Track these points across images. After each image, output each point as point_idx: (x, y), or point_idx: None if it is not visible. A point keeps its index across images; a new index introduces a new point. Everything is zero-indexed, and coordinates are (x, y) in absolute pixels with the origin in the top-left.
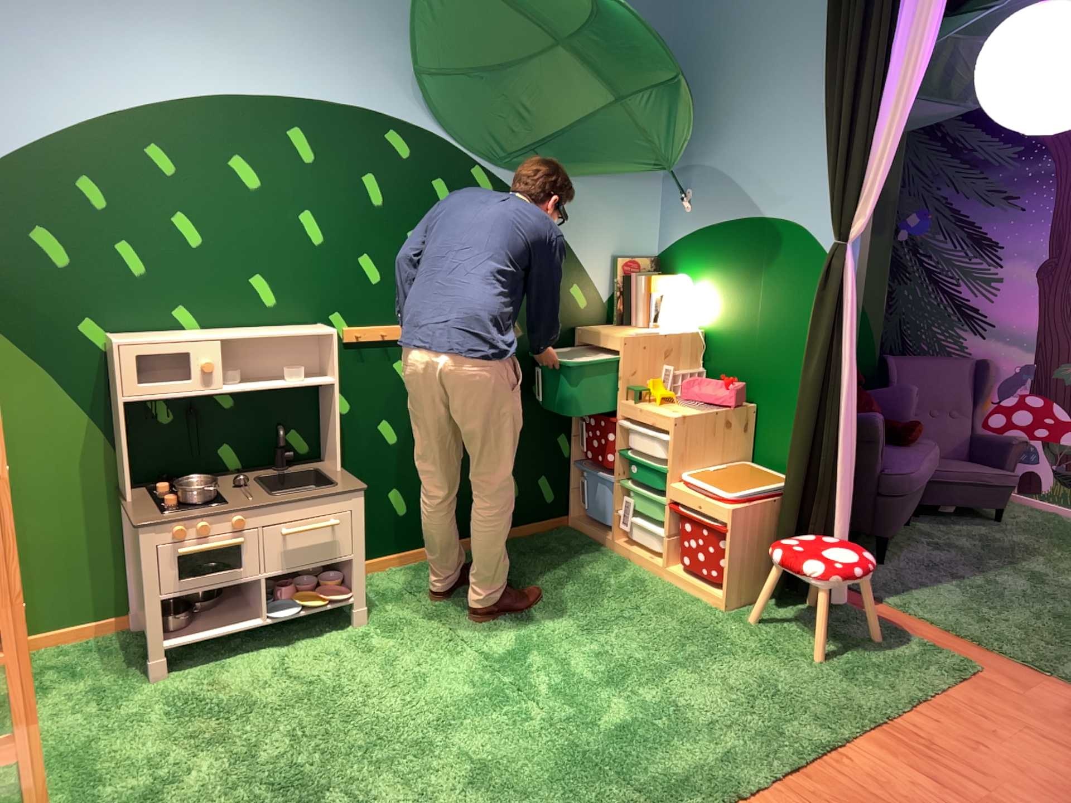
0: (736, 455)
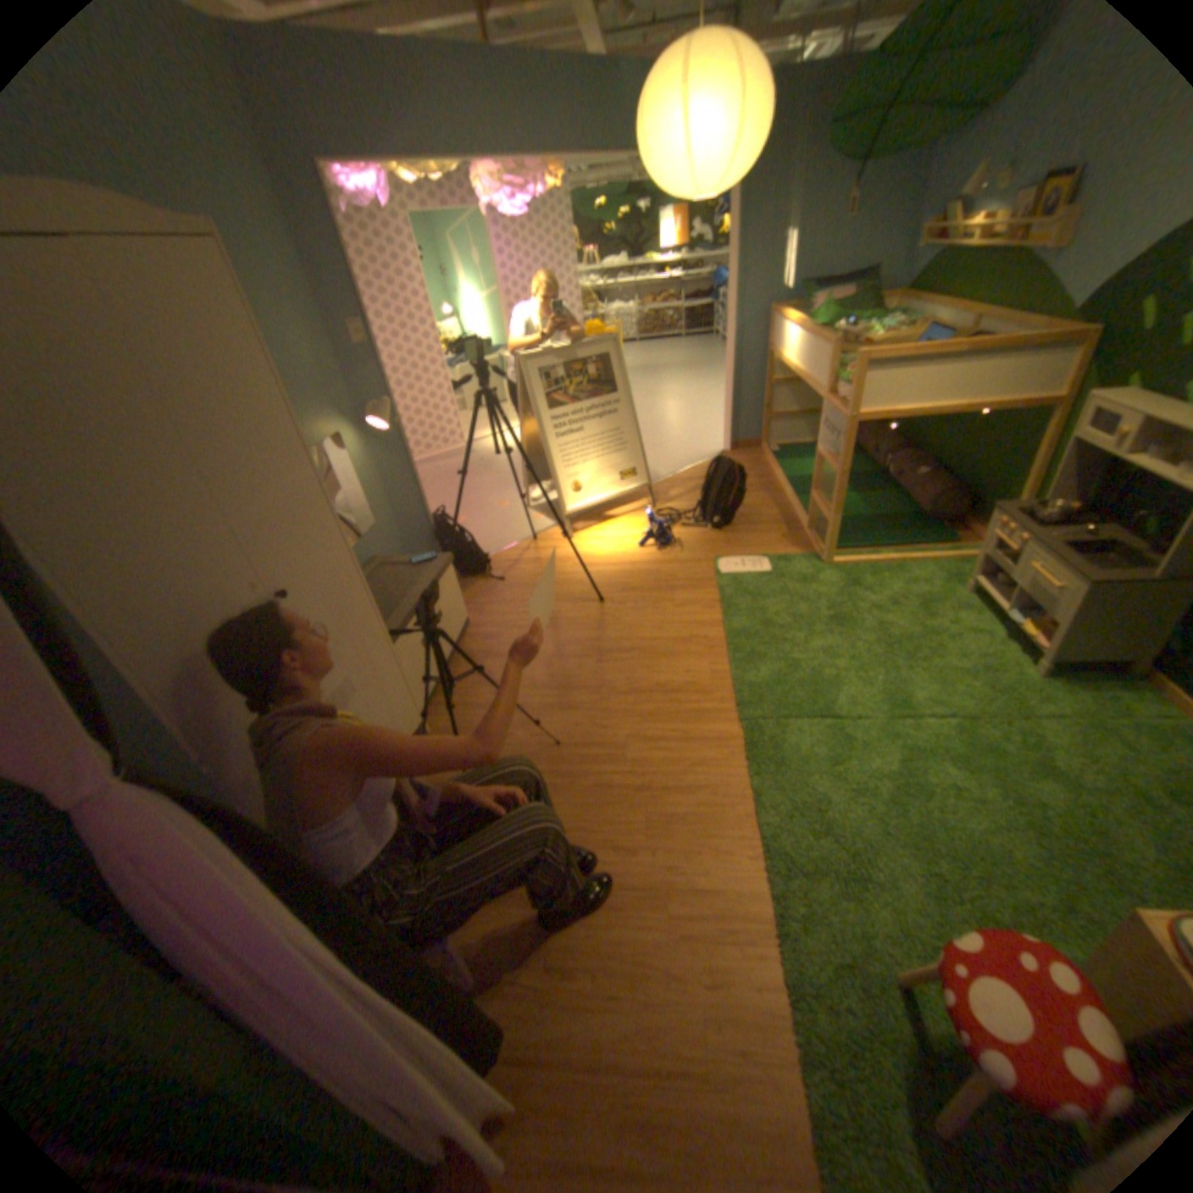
0: None
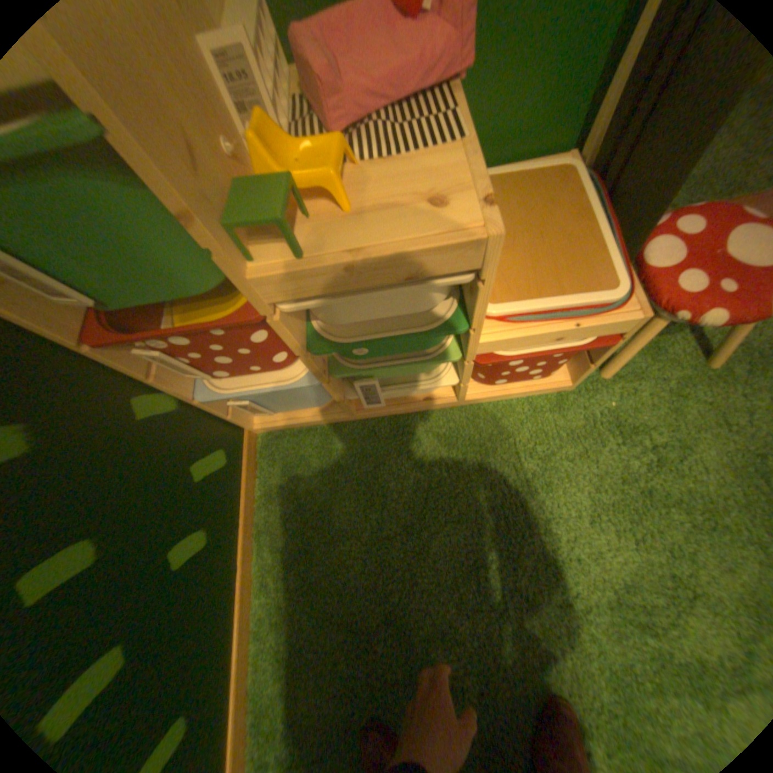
0: None
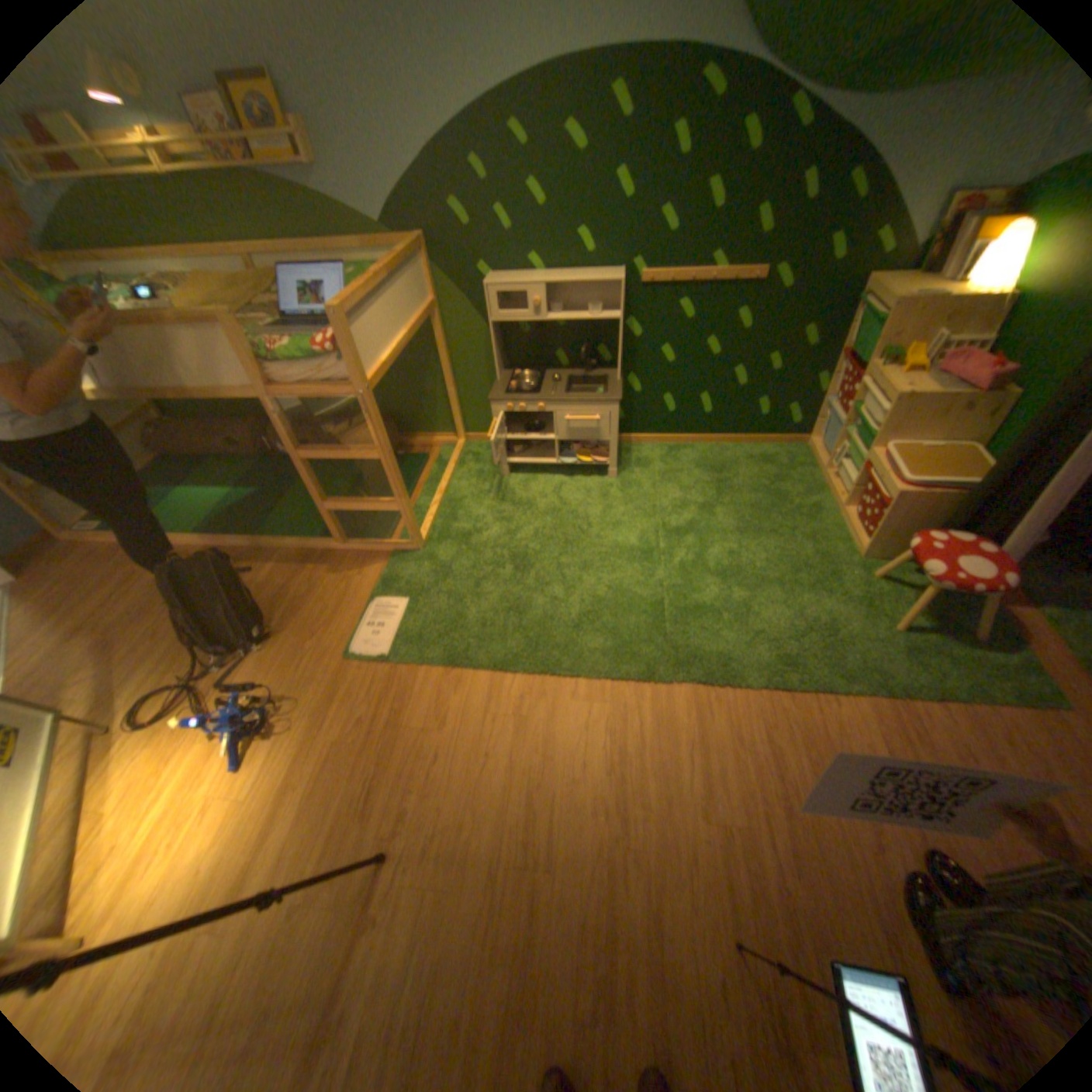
0: (965, 437)
